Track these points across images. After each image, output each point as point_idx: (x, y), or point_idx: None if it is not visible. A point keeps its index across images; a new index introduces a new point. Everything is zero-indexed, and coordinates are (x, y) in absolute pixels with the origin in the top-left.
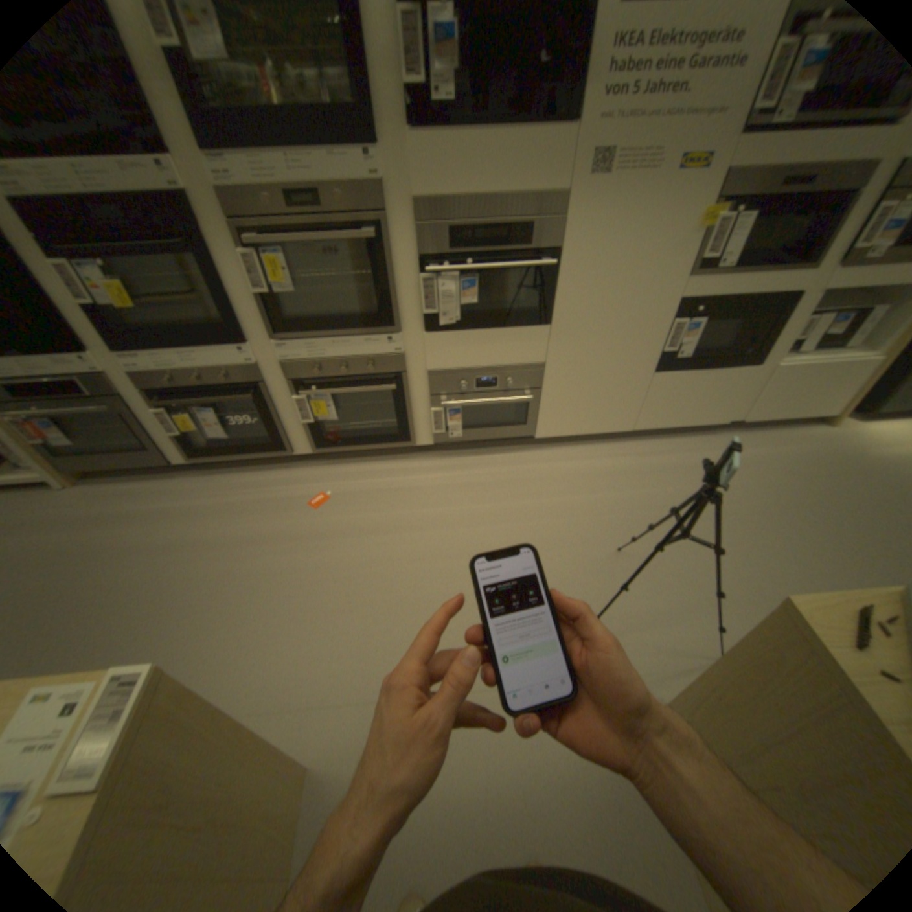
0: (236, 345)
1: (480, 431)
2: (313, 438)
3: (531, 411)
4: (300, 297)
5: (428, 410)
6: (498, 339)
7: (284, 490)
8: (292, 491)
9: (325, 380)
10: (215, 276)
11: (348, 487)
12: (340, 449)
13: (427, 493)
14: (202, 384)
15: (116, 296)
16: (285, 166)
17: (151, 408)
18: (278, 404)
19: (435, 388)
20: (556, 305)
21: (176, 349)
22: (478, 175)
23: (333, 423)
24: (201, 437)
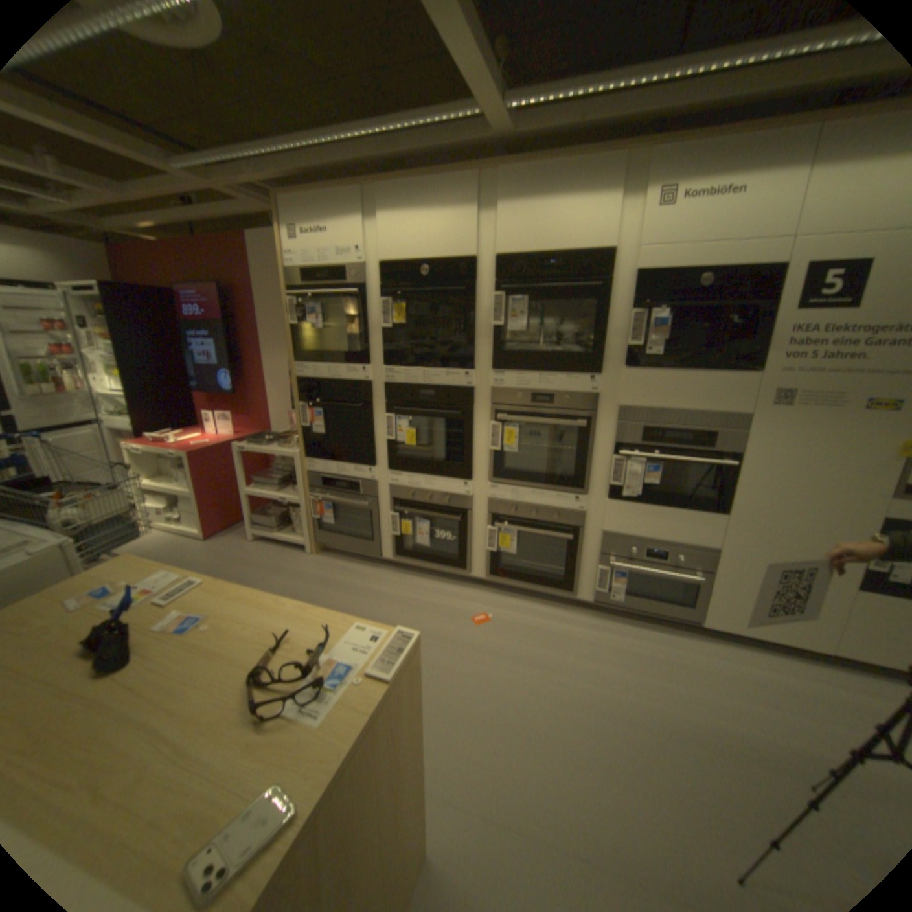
0: (464, 481)
1: (644, 602)
2: (490, 566)
3: (703, 596)
4: (518, 457)
5: (596, 567)
6: (675, 518)
7: (455, 603)
8: (461, 606)
9: (516, 519)
10: (470, 436)
11: (508, 618)
12: (508, 582)
13: (580, 647)
14: (430, 503)
15: (409, 438)
16: (538, 381)
17: (392, 512)
18: (474, 531)
19: (607, 548)
20: (737, 499)
21: (426, 476)
22: (673, 397)
23: (510, 557)
24: (410, 542)
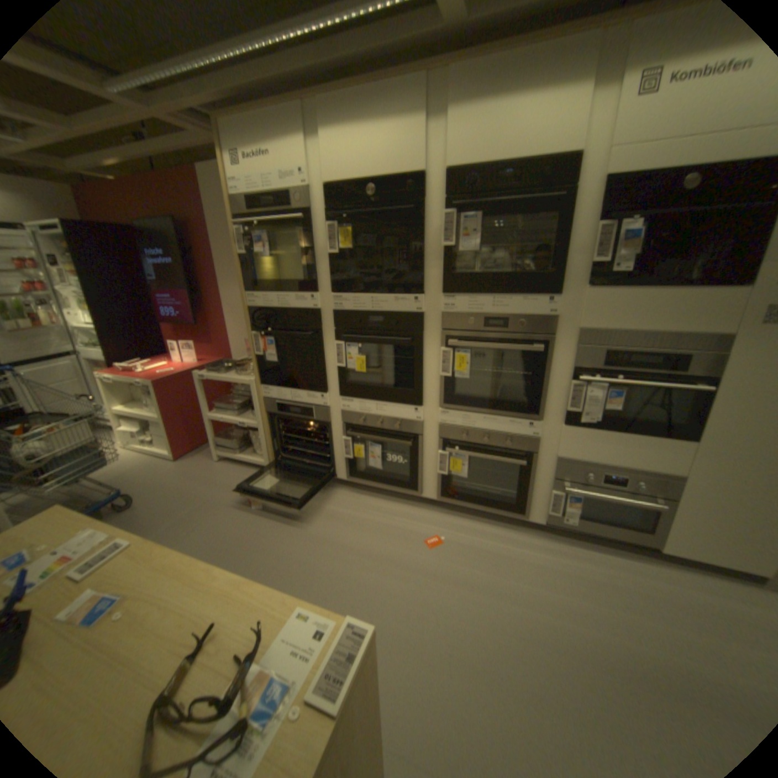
0: (414, 406)
1: (599, 526)
2: (441, 487)
3: (664, 522)
4: (469, 382)
5: (550, 491)
6: (638, 444)
7: (407, 524)
8: (413, 527)
9: (467, 444)
10: (420, 362)
11: (460, 539)
12: (459, 503)
13: (535, 572)
14: (381, 428)
15: (358, 365)
16: (491, 304)
17: (344, 436)
18: (425, 454)
19: (562, 473)
20: (710, 425)
21: (376, 402)
22: (643, 317)
23: (461, 479)
24: (362, 464)
